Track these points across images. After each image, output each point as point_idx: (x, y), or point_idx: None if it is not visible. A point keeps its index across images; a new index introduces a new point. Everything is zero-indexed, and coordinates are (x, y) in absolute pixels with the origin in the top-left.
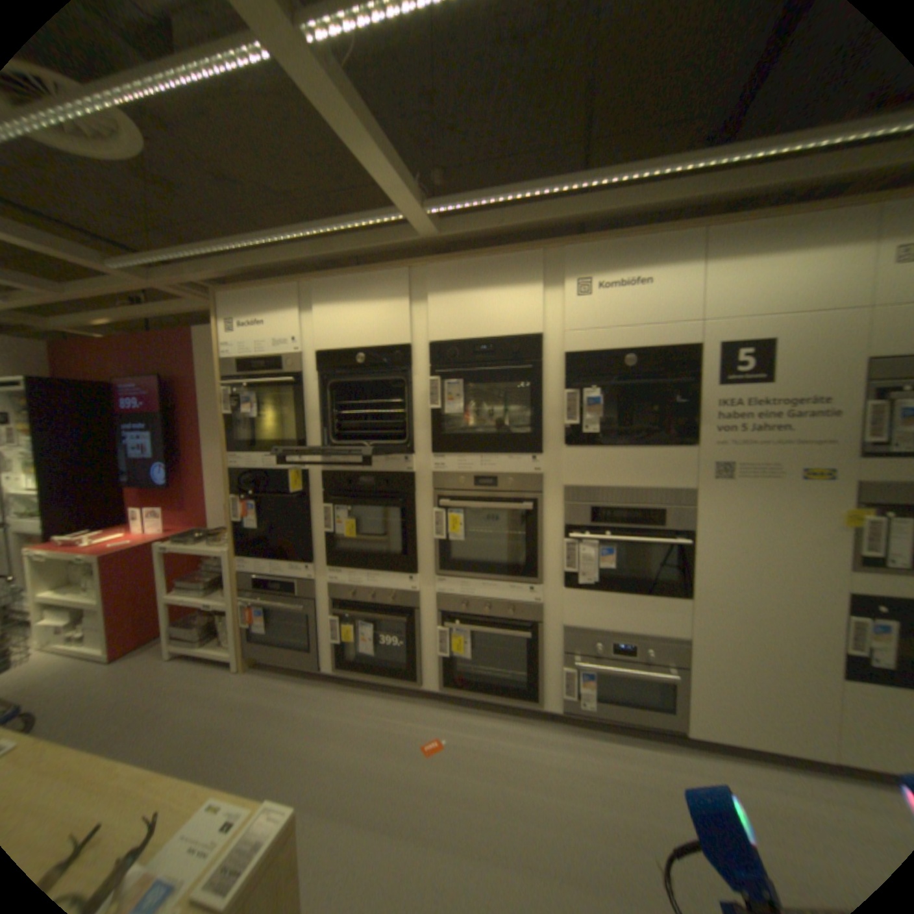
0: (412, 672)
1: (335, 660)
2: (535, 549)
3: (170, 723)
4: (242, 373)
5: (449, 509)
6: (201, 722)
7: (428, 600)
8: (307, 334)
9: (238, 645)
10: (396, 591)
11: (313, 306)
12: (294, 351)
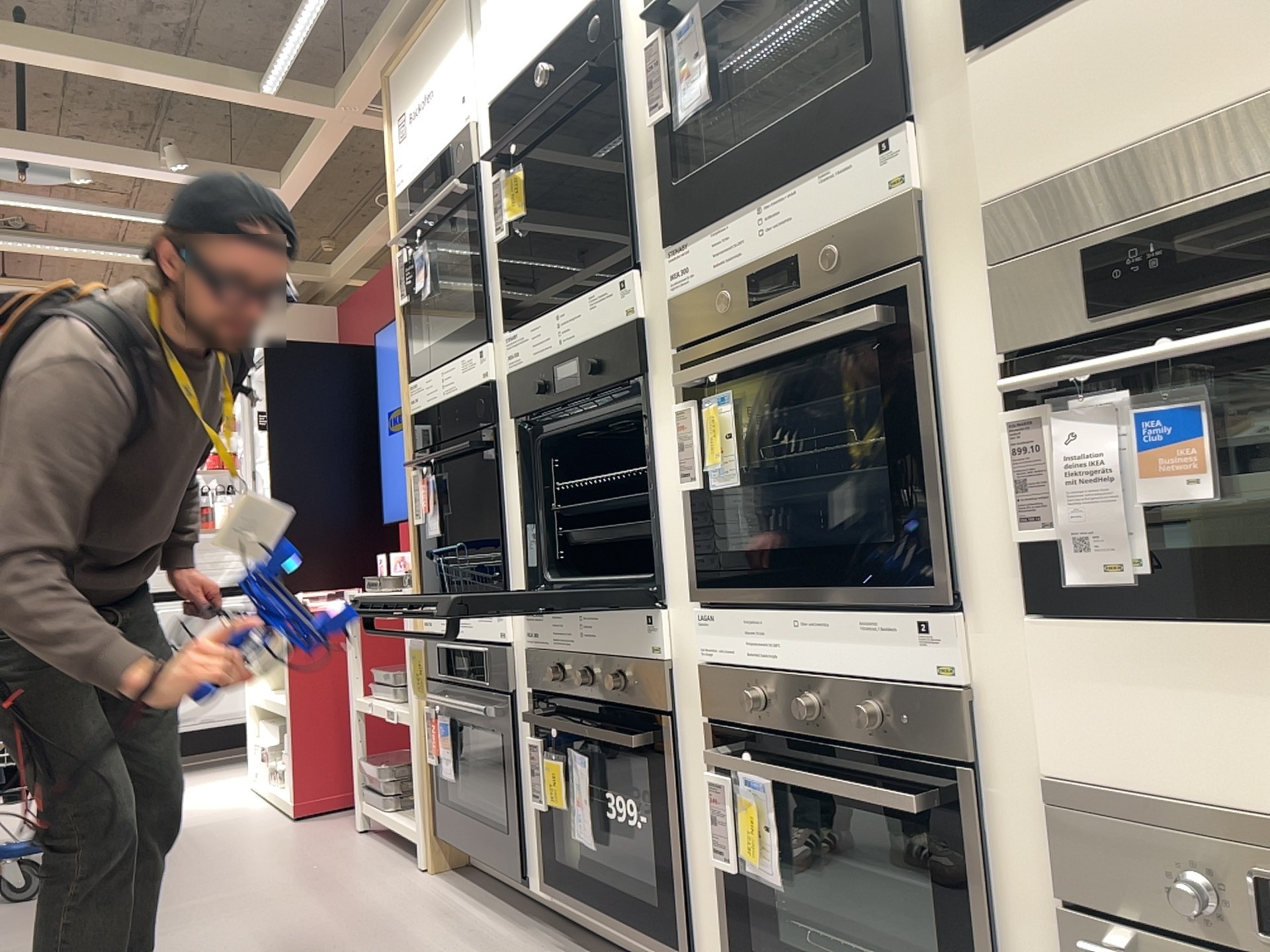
0: (674, 914)
1: (547, 856)
2: (921, 469)
3: (273, 910)
4: (416, 208)
5: (709, 394)
6: (307, 923)
7: (693, 685)
8: (482, 75)
9: (429, 802)
10: (628, 660)
11: (481, 8)
12: (466, 122)
